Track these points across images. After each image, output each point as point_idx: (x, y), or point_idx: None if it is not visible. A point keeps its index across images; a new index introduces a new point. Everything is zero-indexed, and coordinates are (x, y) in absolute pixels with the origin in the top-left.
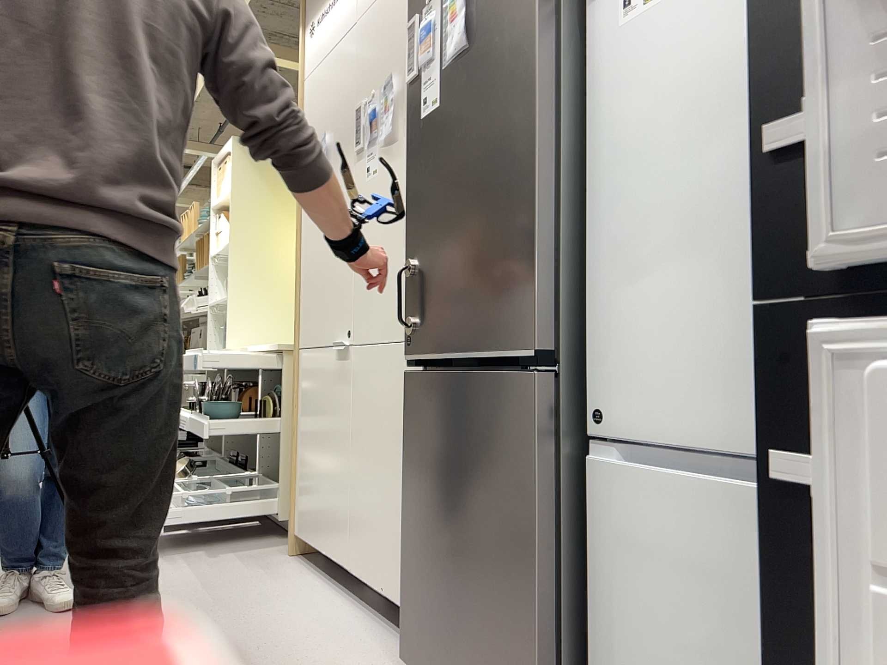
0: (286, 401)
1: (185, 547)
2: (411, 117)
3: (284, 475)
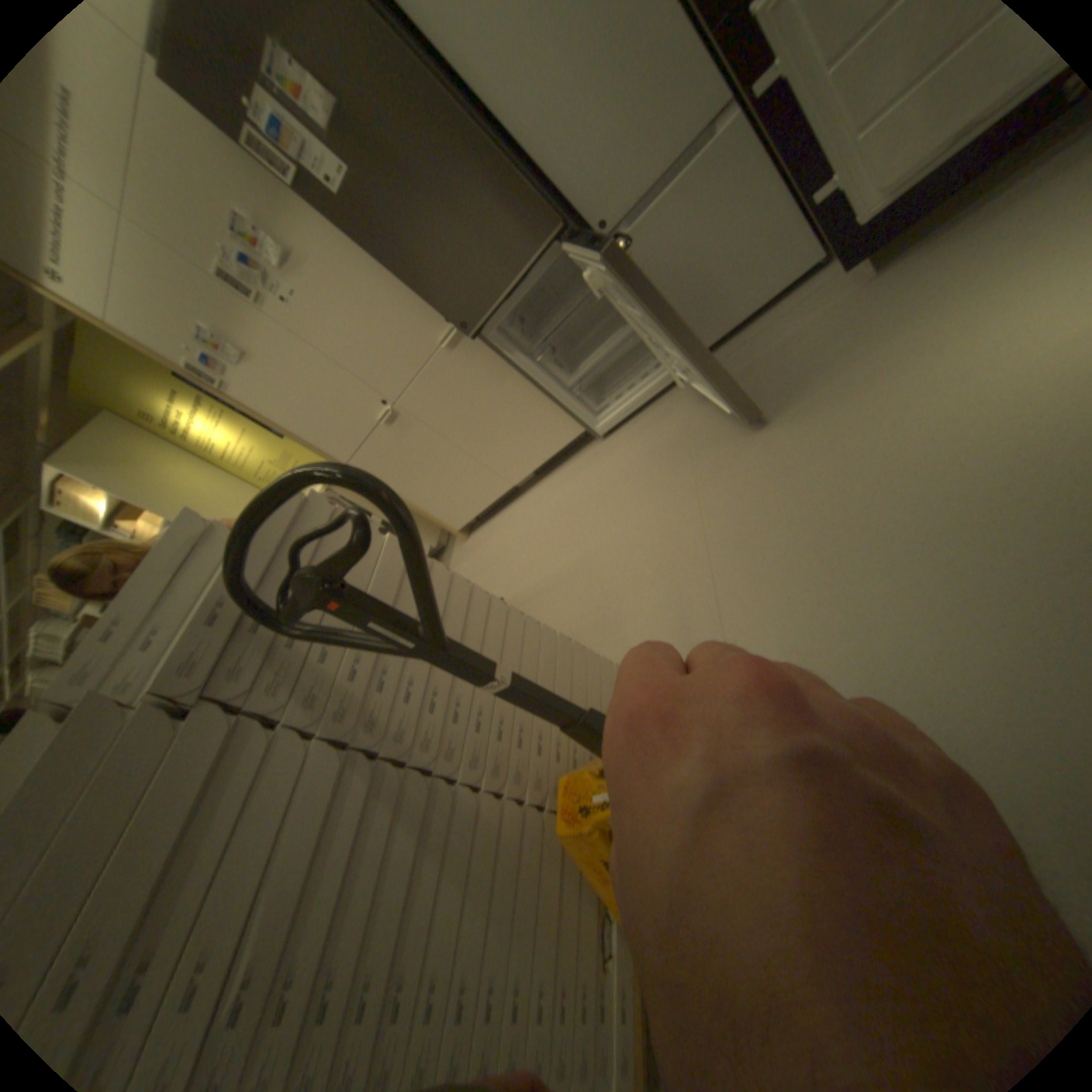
0: None
1: None
2: (320, 204)
3: None
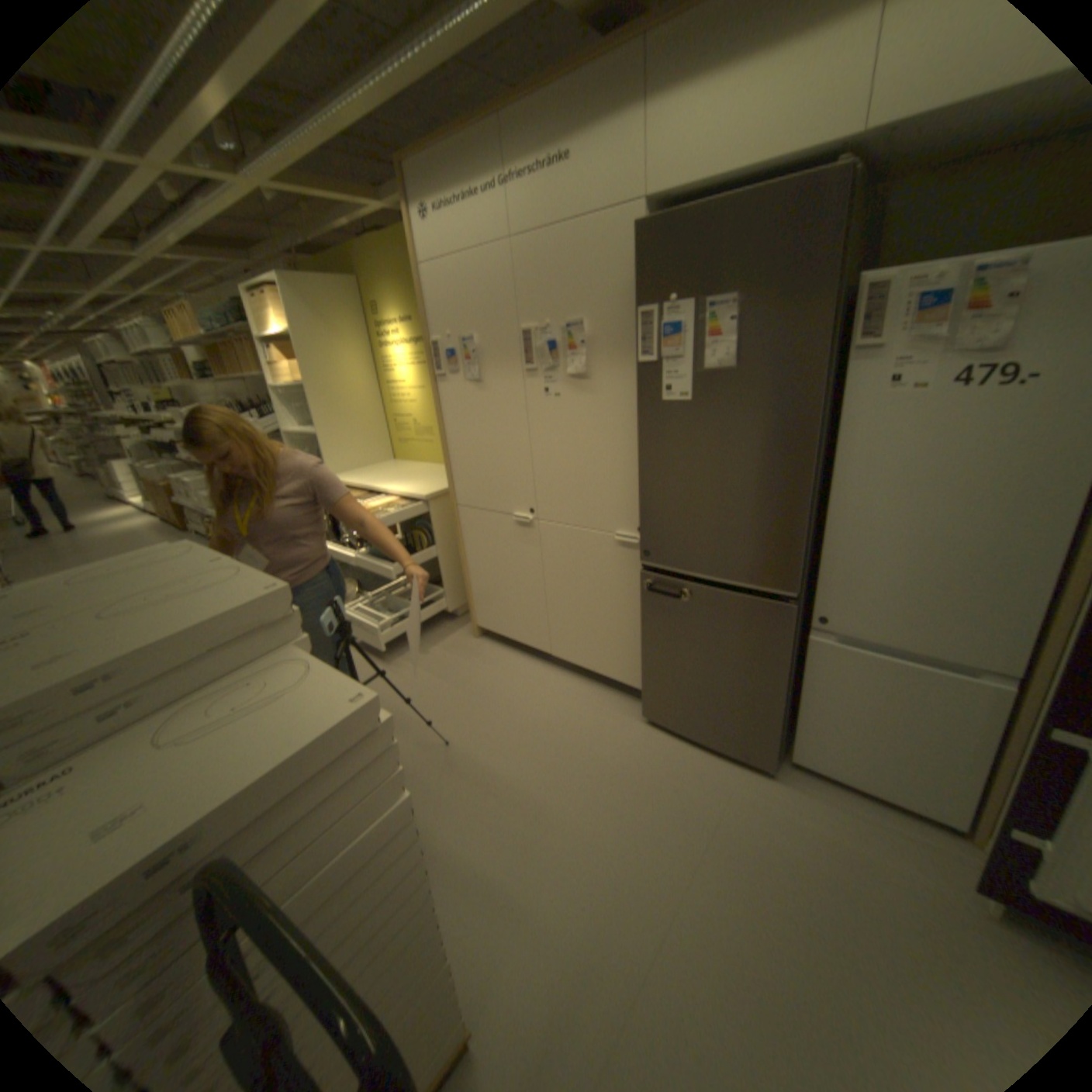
0: (438, 534)
1: (395, 649)
2: (645, 391)
3: (448, 583)
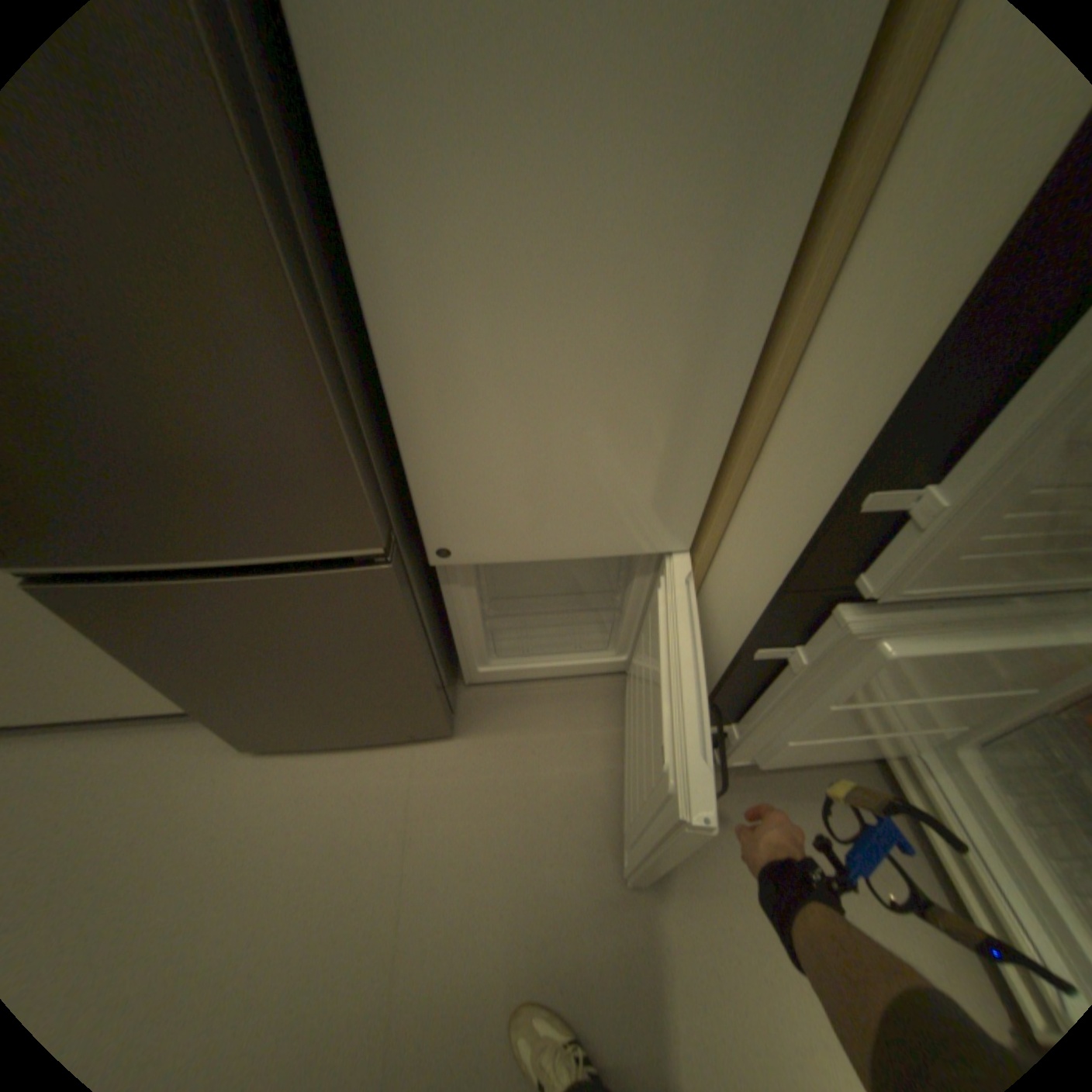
0: None
1: None
2: None
3: None
